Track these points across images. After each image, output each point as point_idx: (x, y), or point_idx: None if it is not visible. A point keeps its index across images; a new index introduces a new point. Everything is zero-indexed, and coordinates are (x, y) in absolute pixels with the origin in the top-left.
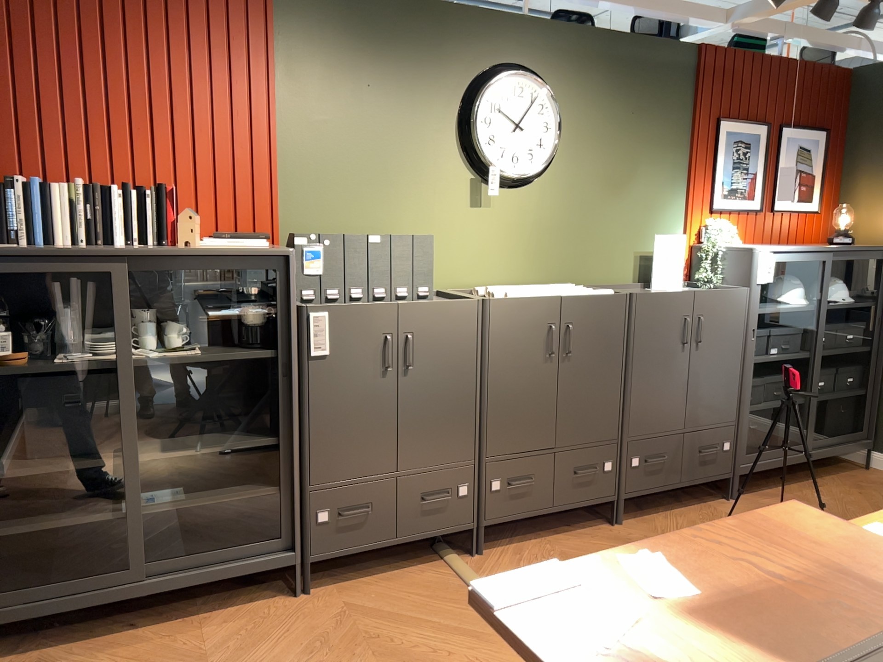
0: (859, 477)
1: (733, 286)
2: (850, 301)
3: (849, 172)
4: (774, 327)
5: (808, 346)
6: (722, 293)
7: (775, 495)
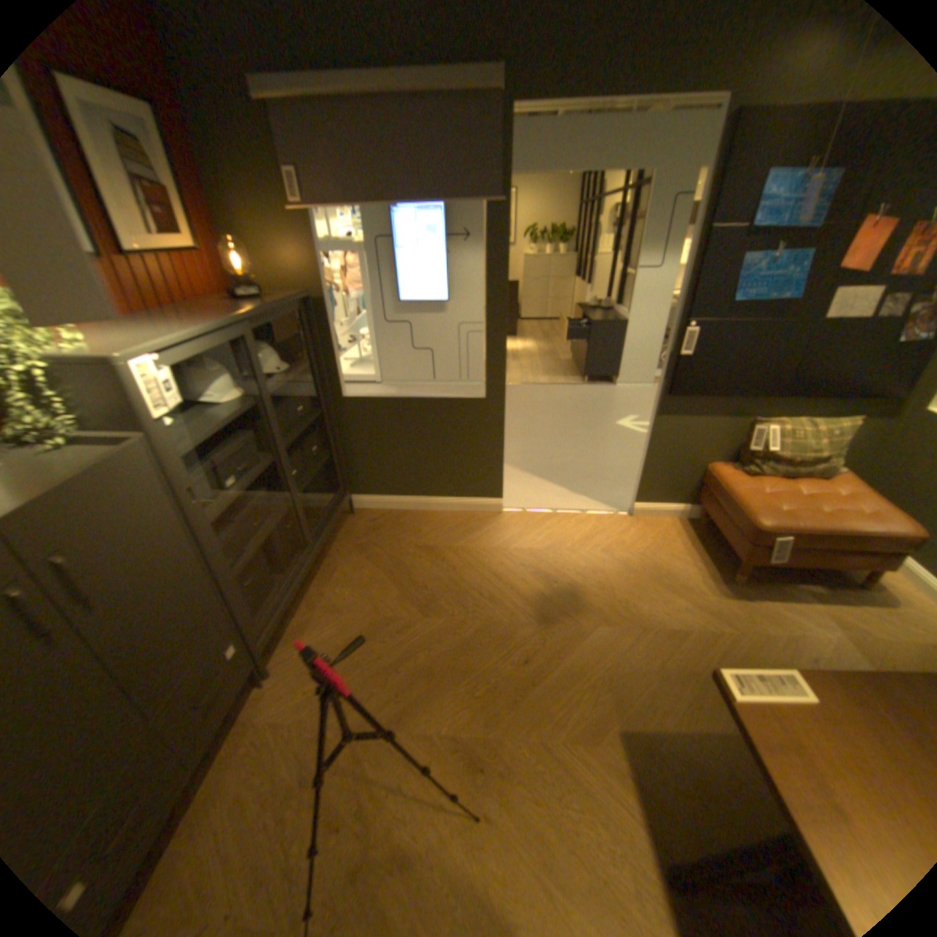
0: (354, 531)
1: (107, 429)
2: (286, 367)
3: (214, 182)
4: (216, 446)
5: (266, 445)
6: (84, 480)
7: (303, 626)
